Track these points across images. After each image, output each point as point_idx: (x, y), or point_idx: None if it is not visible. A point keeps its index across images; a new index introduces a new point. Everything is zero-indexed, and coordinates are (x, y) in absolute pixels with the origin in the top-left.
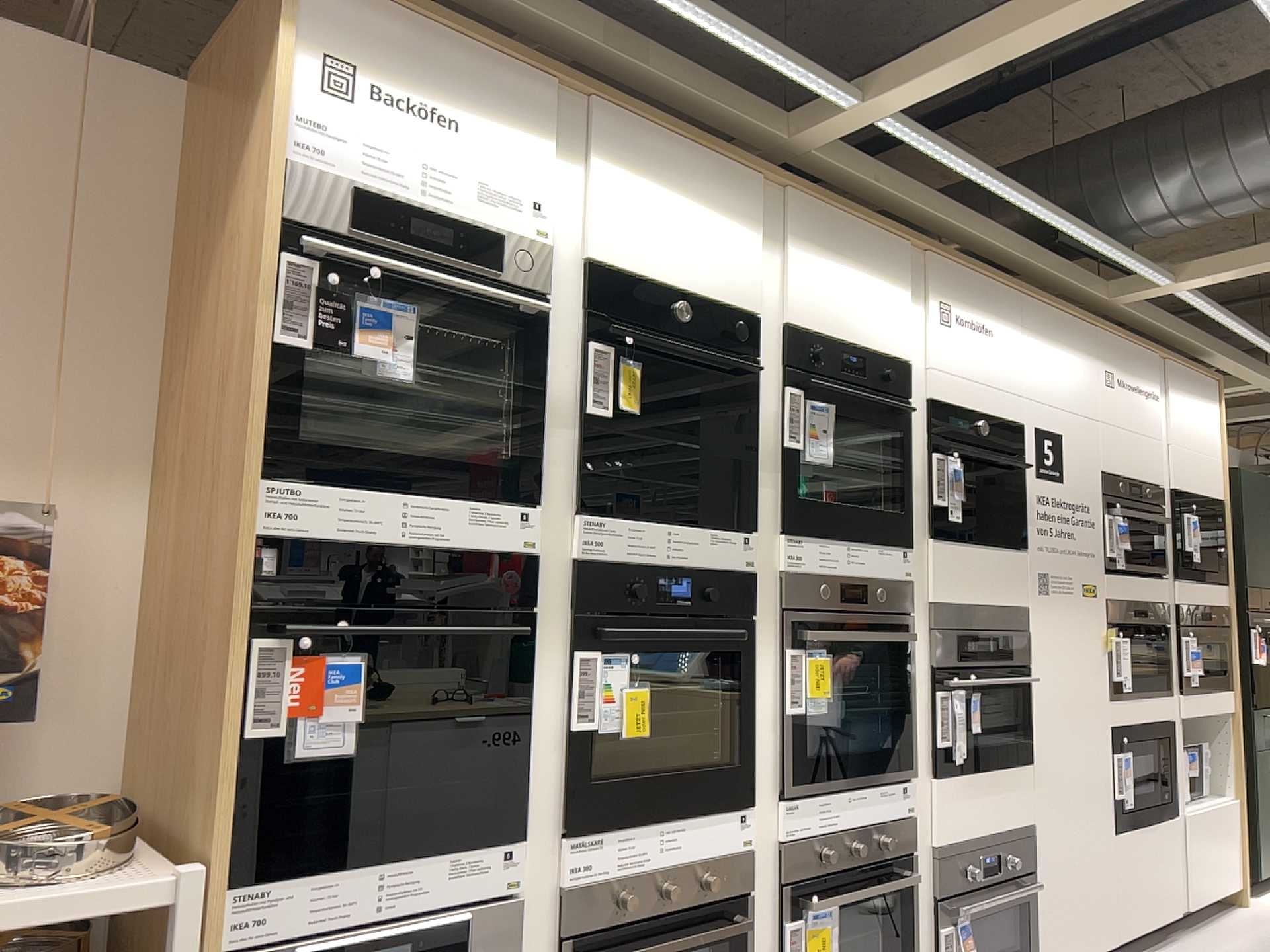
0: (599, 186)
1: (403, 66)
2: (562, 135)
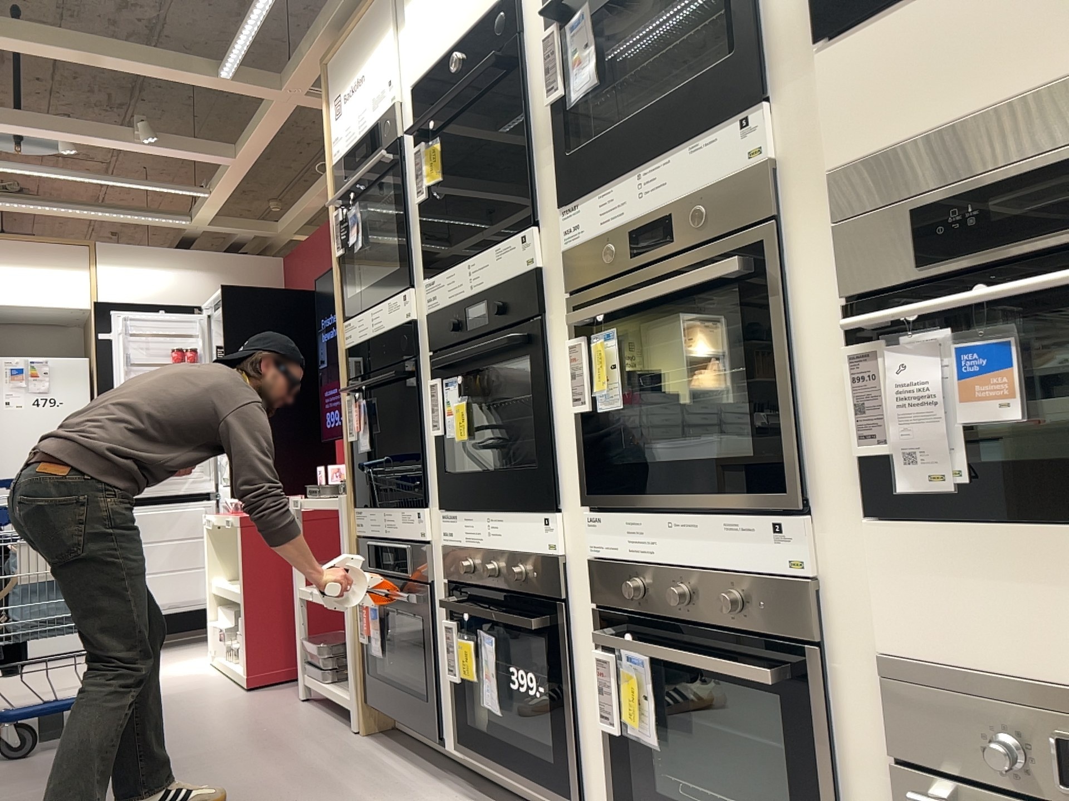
0: (406, 21)
1: (344, 68)
2: (393, 10)
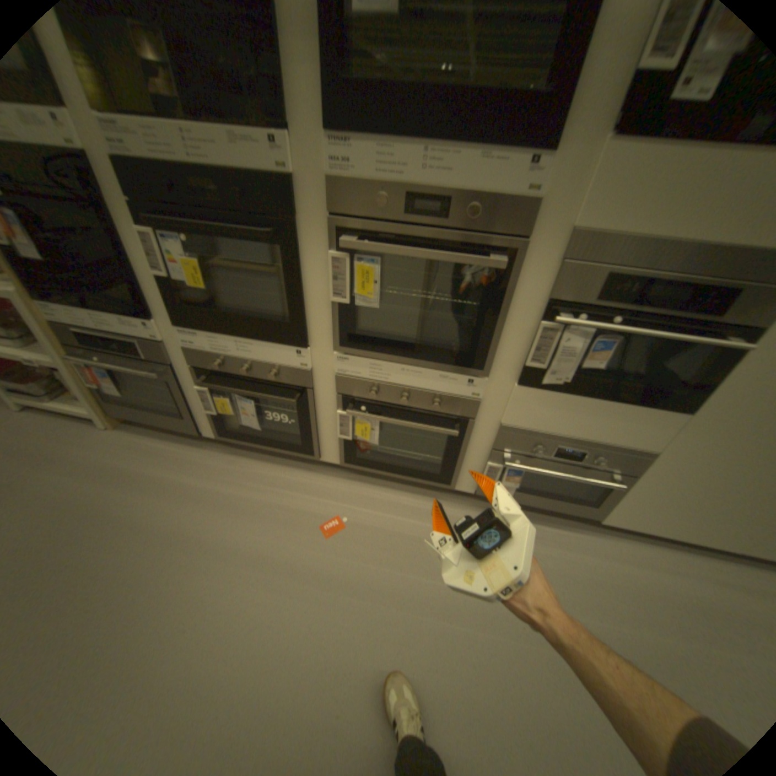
0: None
1: None
2: None
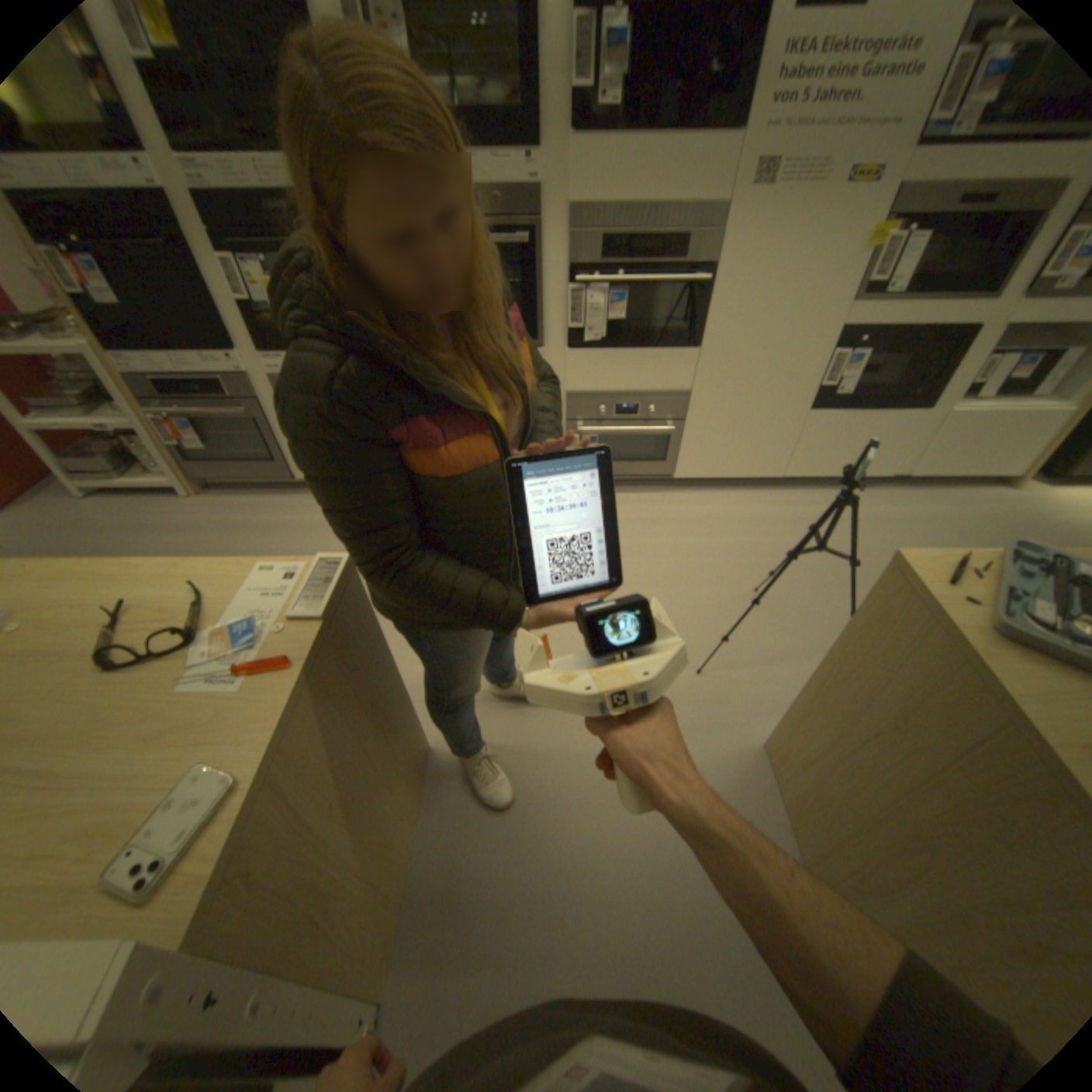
0: None
1: None
2: None
